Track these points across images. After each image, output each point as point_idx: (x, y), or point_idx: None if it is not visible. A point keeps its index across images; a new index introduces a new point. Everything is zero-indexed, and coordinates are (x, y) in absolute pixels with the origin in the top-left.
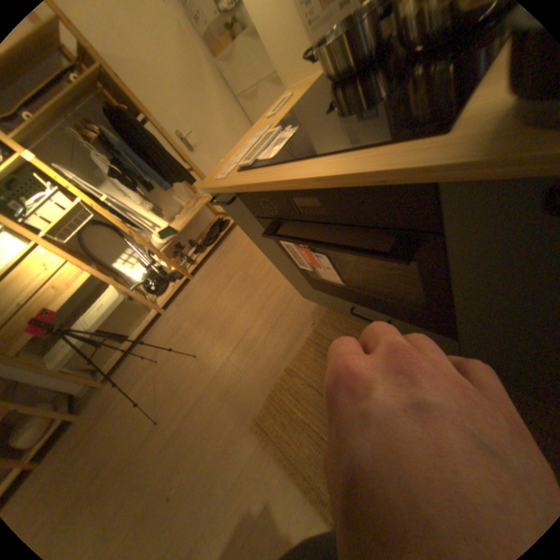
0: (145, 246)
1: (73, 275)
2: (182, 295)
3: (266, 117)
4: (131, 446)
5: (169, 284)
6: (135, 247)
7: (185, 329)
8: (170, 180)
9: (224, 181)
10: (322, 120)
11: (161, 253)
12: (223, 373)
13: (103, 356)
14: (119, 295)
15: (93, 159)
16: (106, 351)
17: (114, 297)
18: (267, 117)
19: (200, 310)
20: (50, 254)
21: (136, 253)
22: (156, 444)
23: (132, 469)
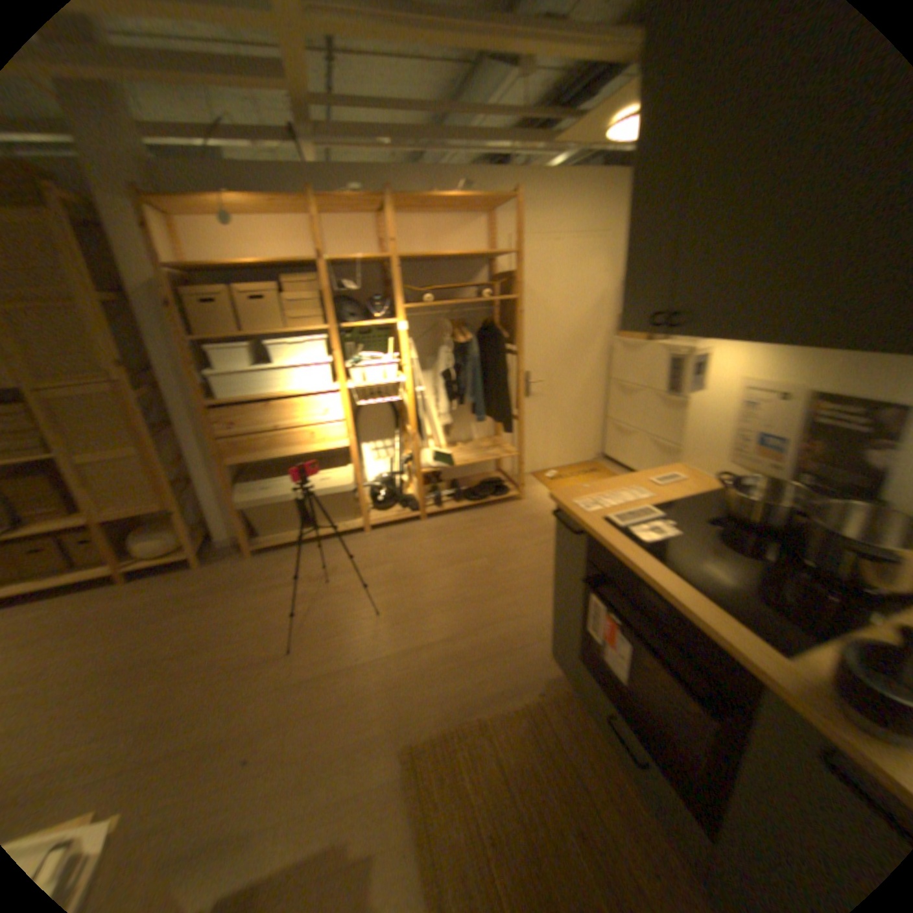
0: (412, 458)
1: (335, 438)
2: (400, 532)
3: (648, 479)
4: (246, 660)
5: (394, 508)
6: (395, 445)
7: (382, 575)
8: (484, 411)
9: (583, 515)
10: (703, 546)
11: (419, 475)
12: (401, 664)
13: (276, 530)
14: (351, 486)
15: (434, 350)
16: (283, 528)
17: (346, 485)
18: (649, 480)
19: (413, 567)
20: (337, 409)
21: (391, 452)
22: (276, 681)
23: (233, 686)
